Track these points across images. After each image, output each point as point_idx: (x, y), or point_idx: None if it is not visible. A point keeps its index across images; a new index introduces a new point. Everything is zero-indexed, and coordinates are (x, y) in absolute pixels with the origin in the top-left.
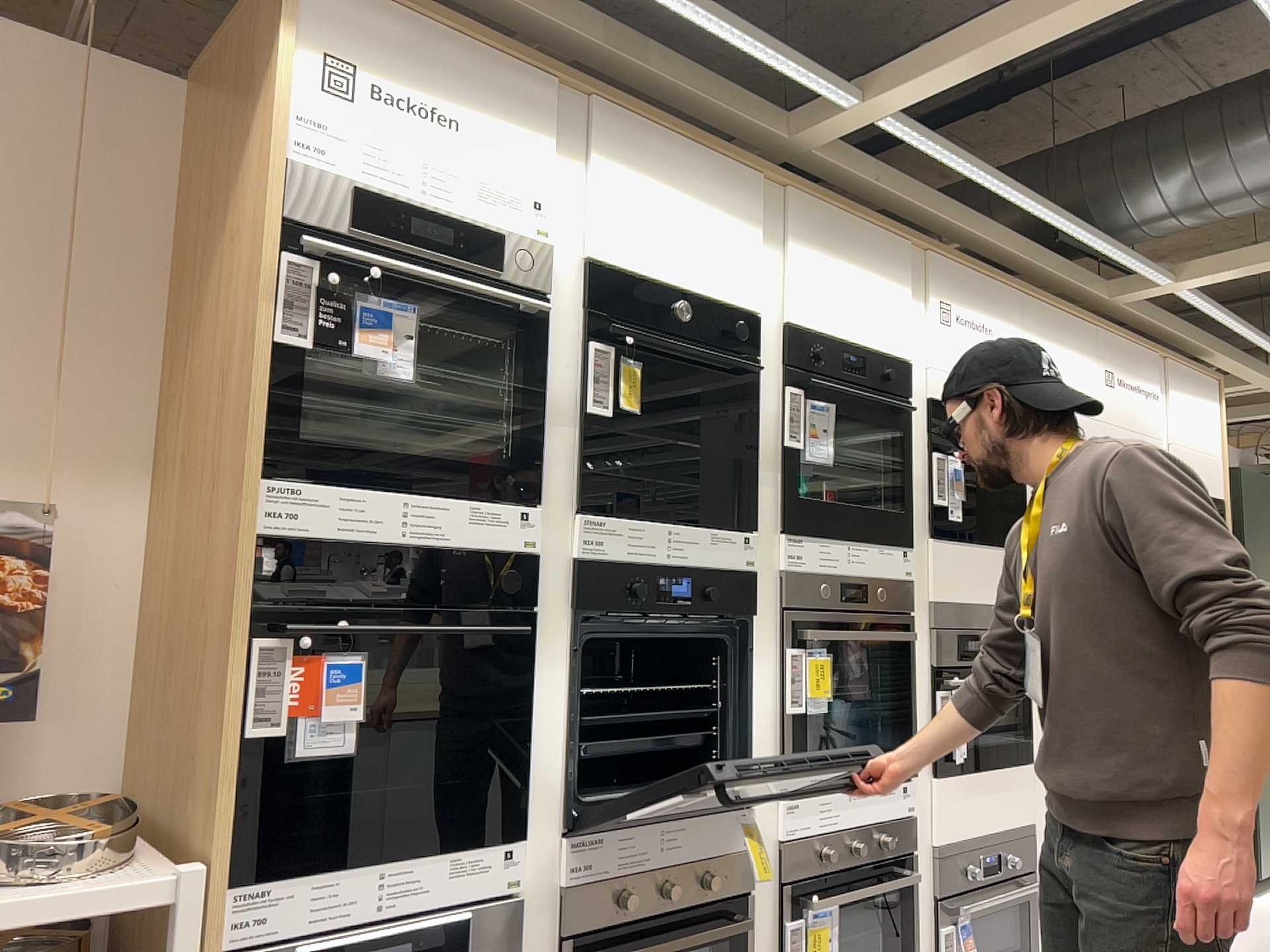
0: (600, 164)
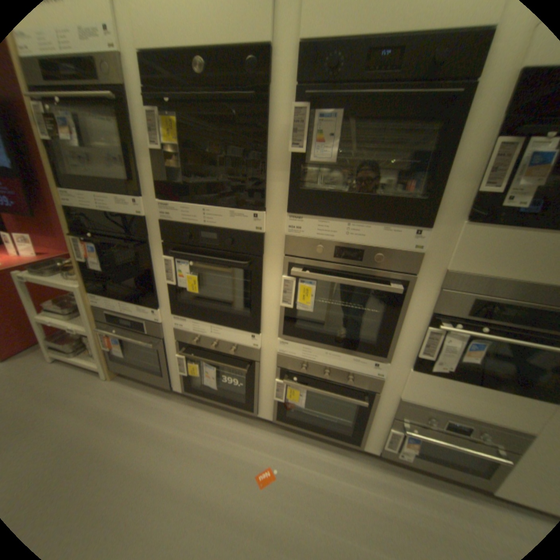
0: None
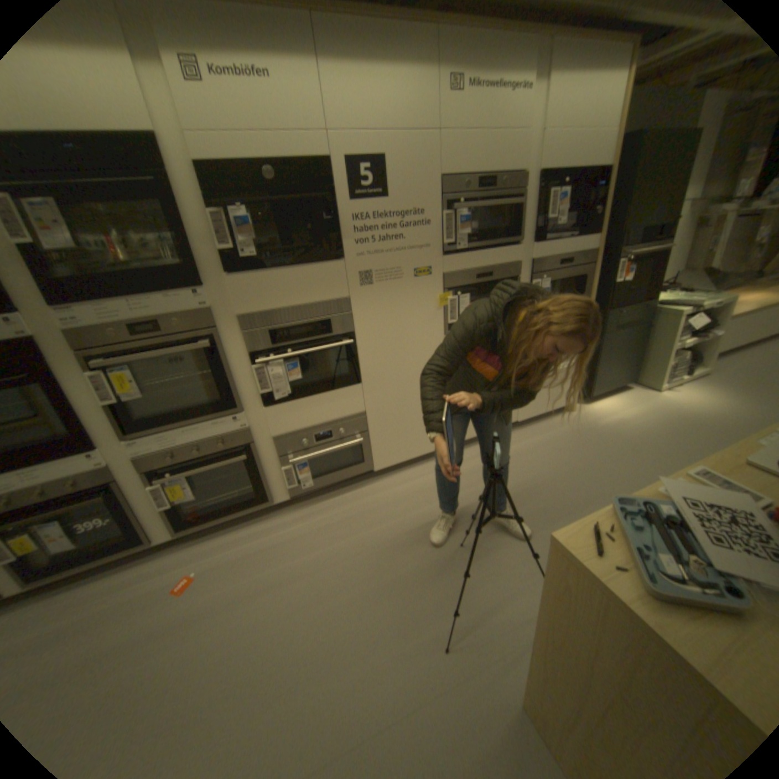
0: None
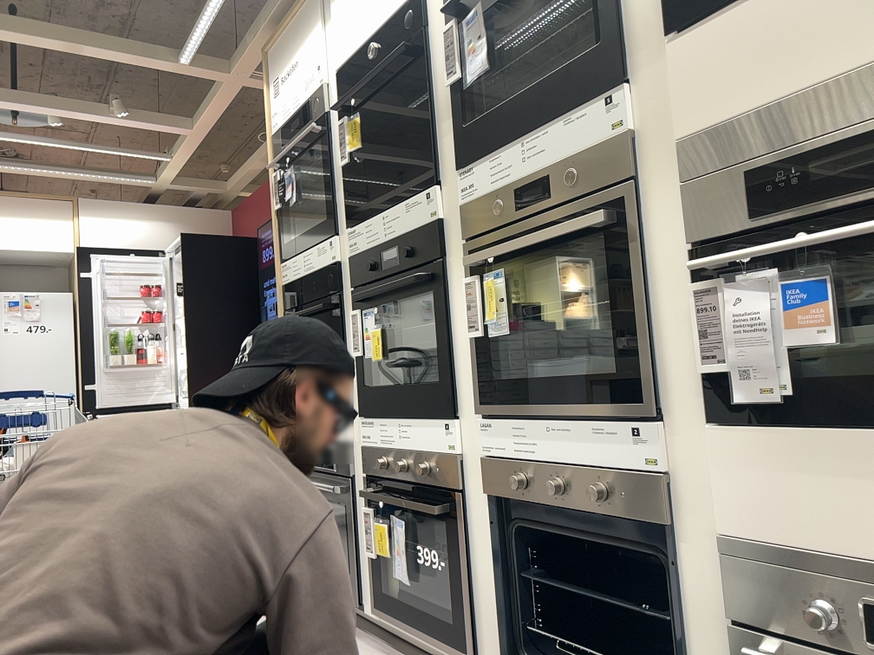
0: (331, 5)
